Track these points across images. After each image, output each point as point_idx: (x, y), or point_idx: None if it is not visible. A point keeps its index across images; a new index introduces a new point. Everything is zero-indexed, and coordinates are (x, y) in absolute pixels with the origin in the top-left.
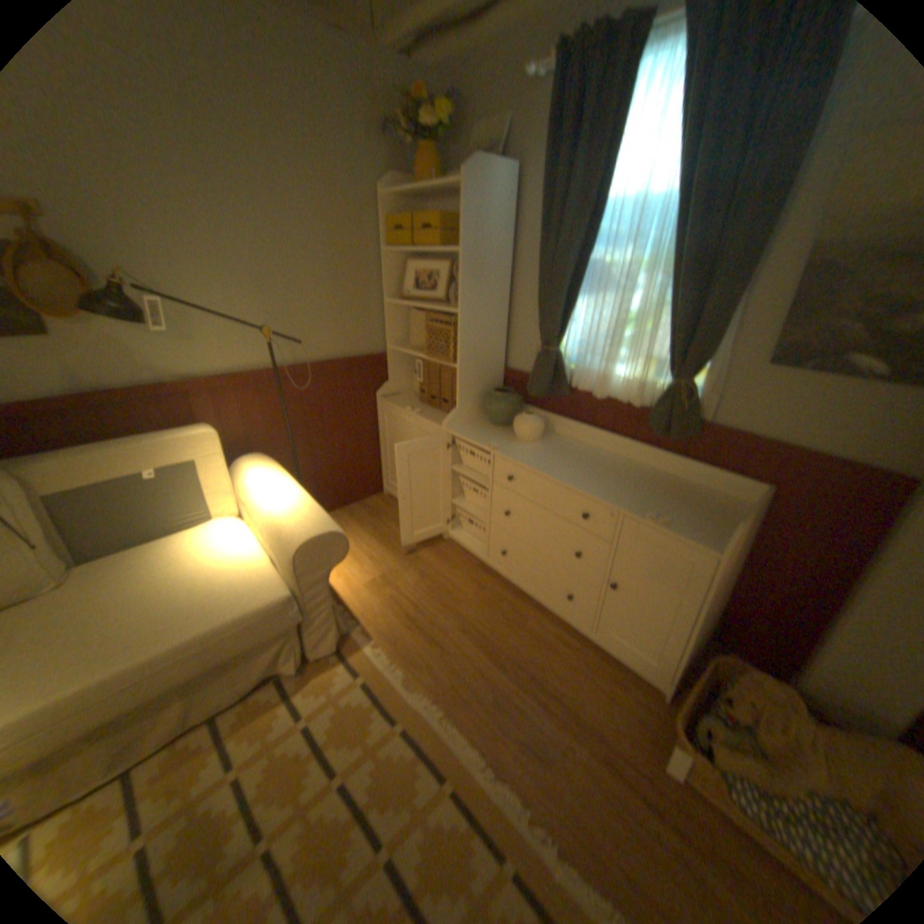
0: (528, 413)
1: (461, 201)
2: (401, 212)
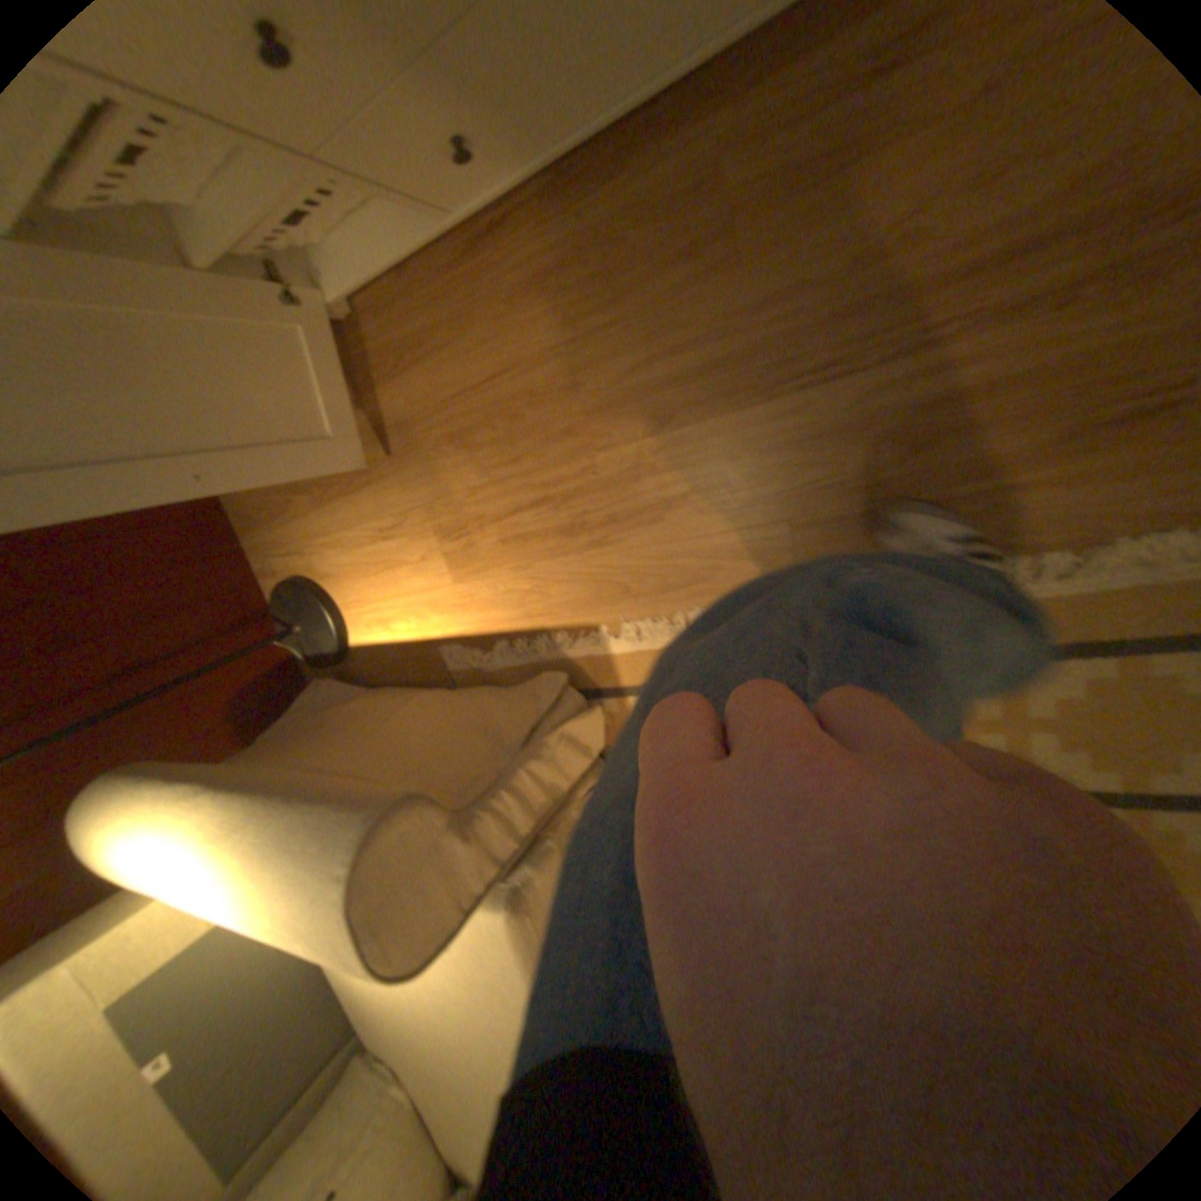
0: None
1: None
2: None
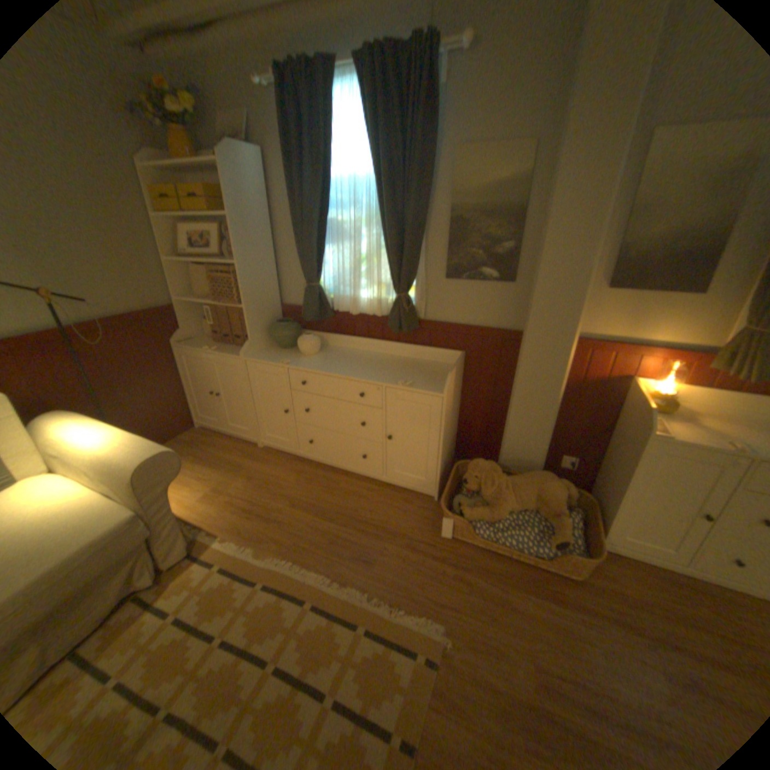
0: (307, 334)
1: (219, 175)
2: (162, 182)
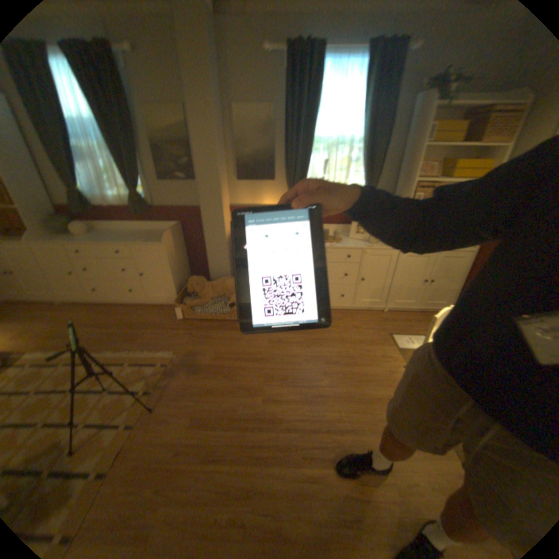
0: (75, 221)
1: None
2: None
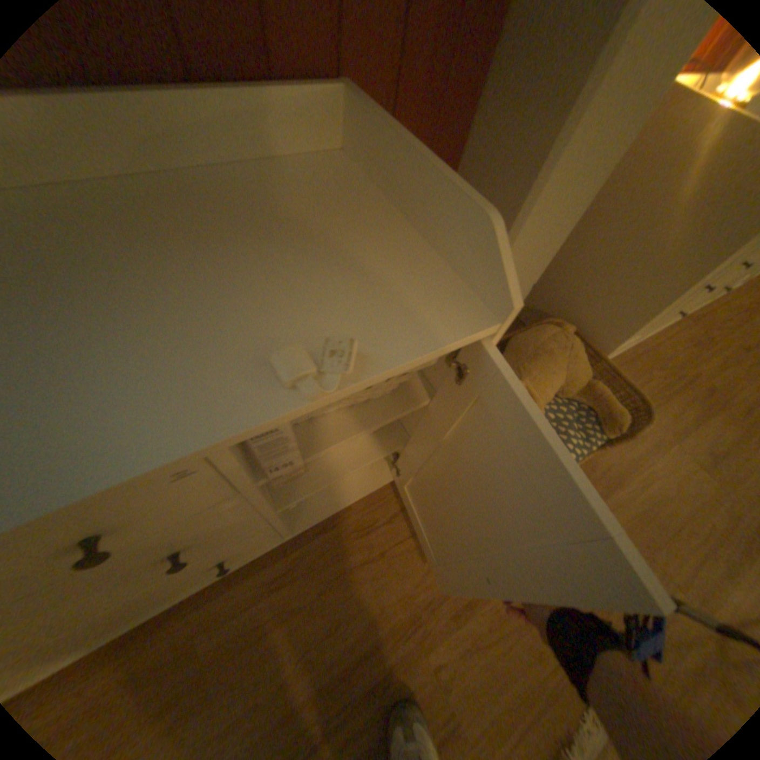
0: None
1: None
2: None
